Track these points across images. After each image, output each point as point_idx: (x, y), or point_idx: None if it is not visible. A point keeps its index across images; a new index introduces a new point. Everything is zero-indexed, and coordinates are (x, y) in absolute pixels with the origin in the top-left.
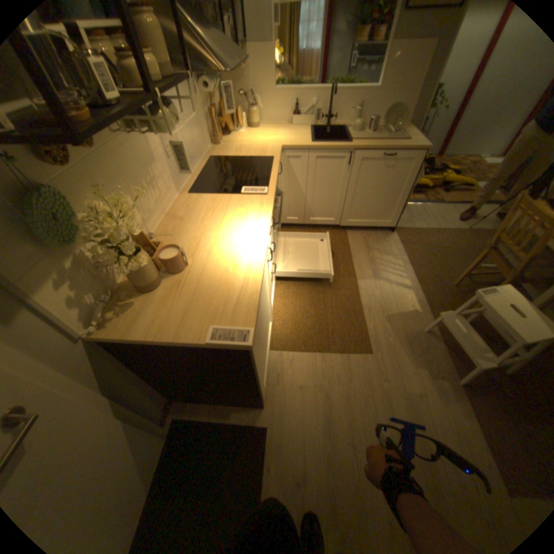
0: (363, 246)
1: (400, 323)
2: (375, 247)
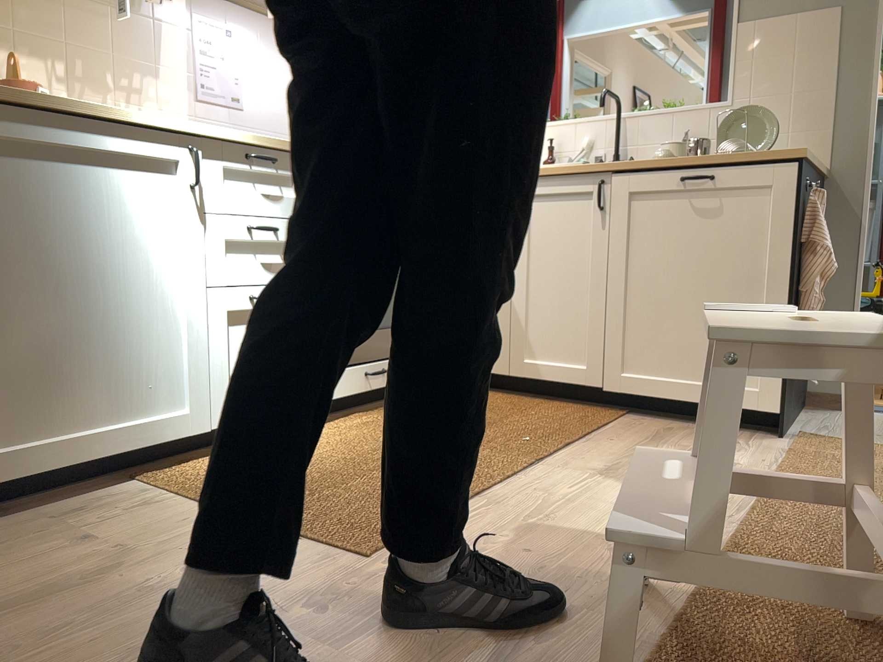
0: (636, 432)
1: (551, 546)
2: (677, 442)
